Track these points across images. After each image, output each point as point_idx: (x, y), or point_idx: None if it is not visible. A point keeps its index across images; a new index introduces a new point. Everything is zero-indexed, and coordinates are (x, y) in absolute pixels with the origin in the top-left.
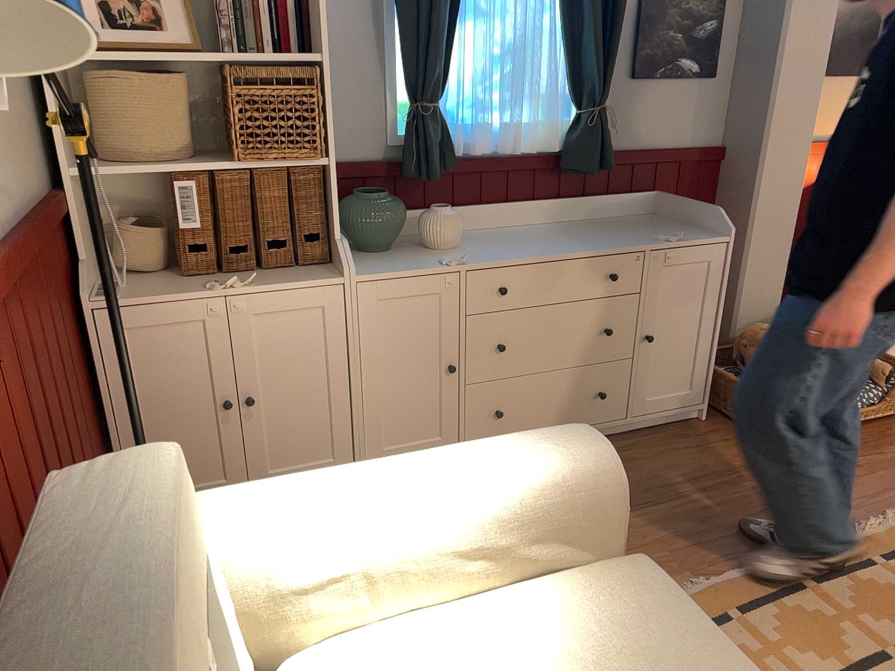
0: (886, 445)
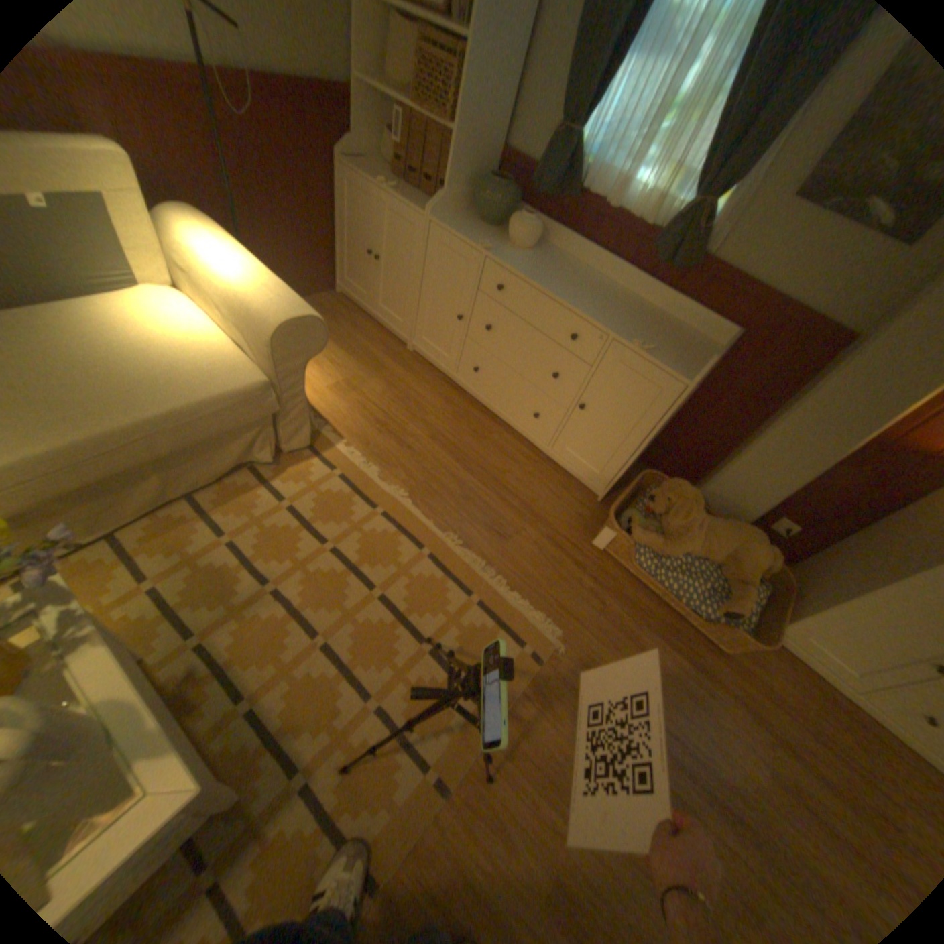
0: (656, 634)
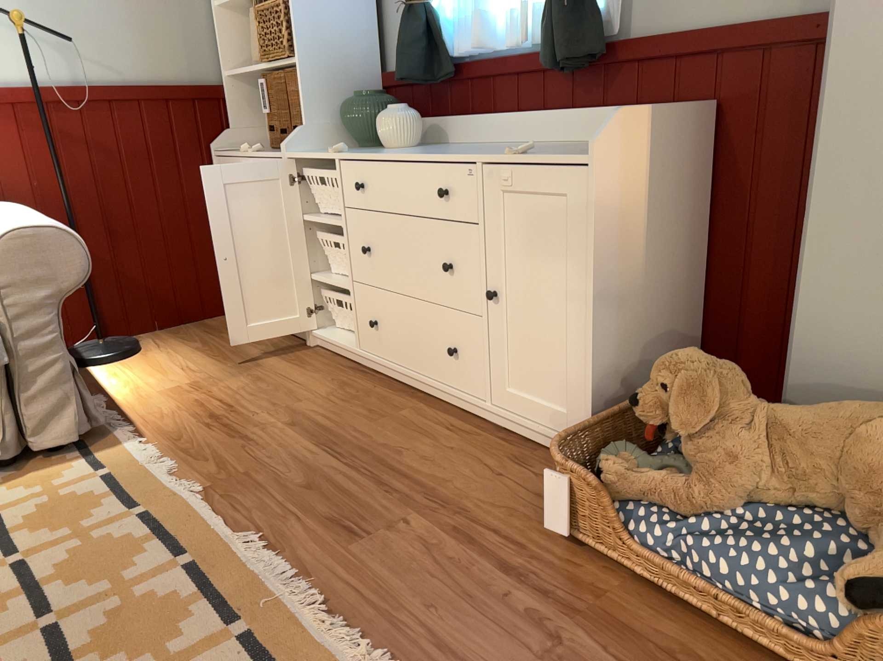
0: None
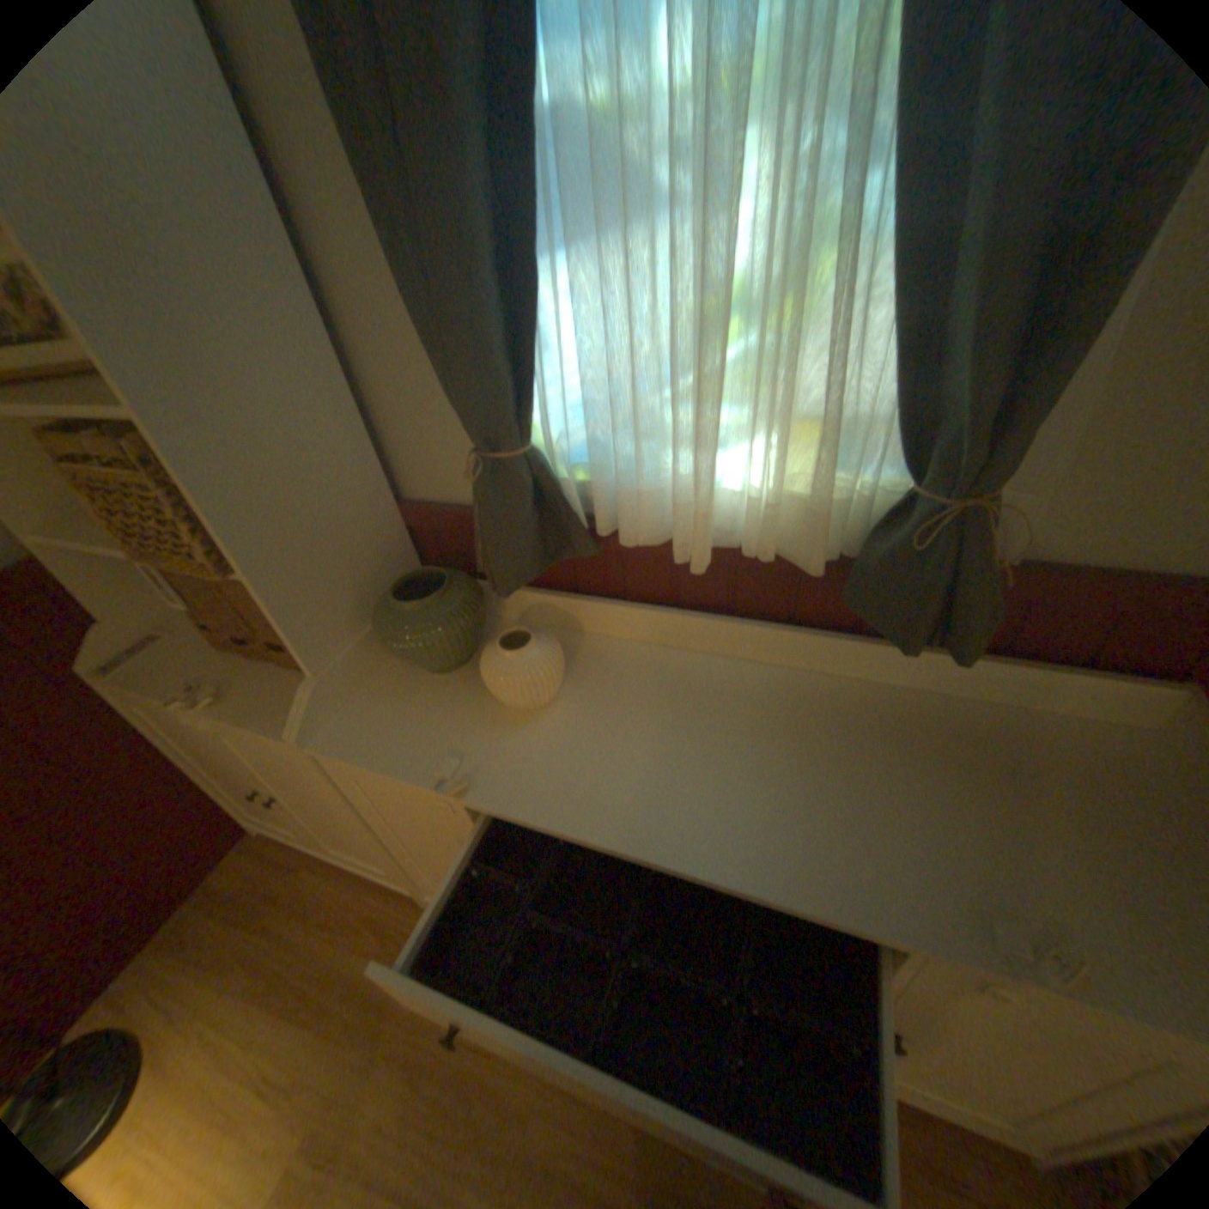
0: None
